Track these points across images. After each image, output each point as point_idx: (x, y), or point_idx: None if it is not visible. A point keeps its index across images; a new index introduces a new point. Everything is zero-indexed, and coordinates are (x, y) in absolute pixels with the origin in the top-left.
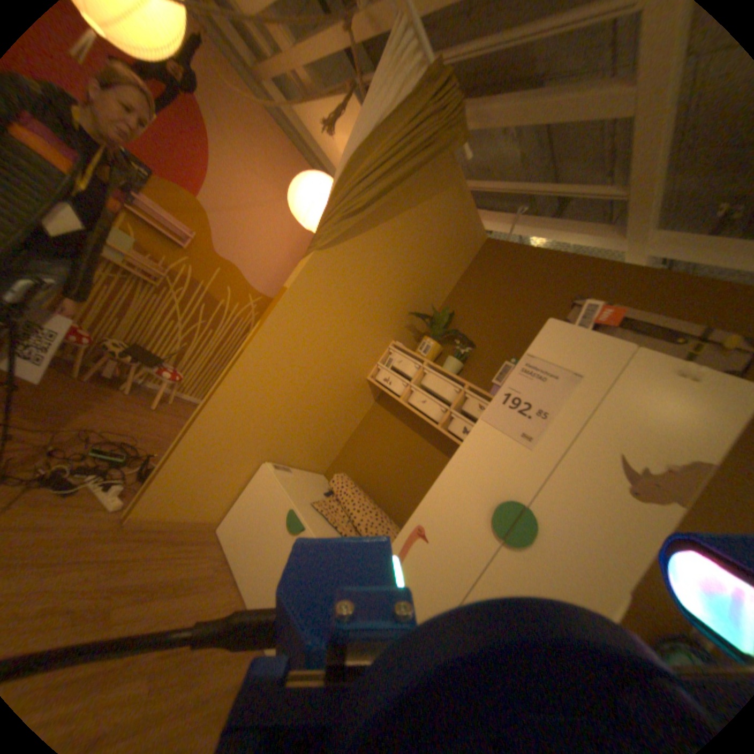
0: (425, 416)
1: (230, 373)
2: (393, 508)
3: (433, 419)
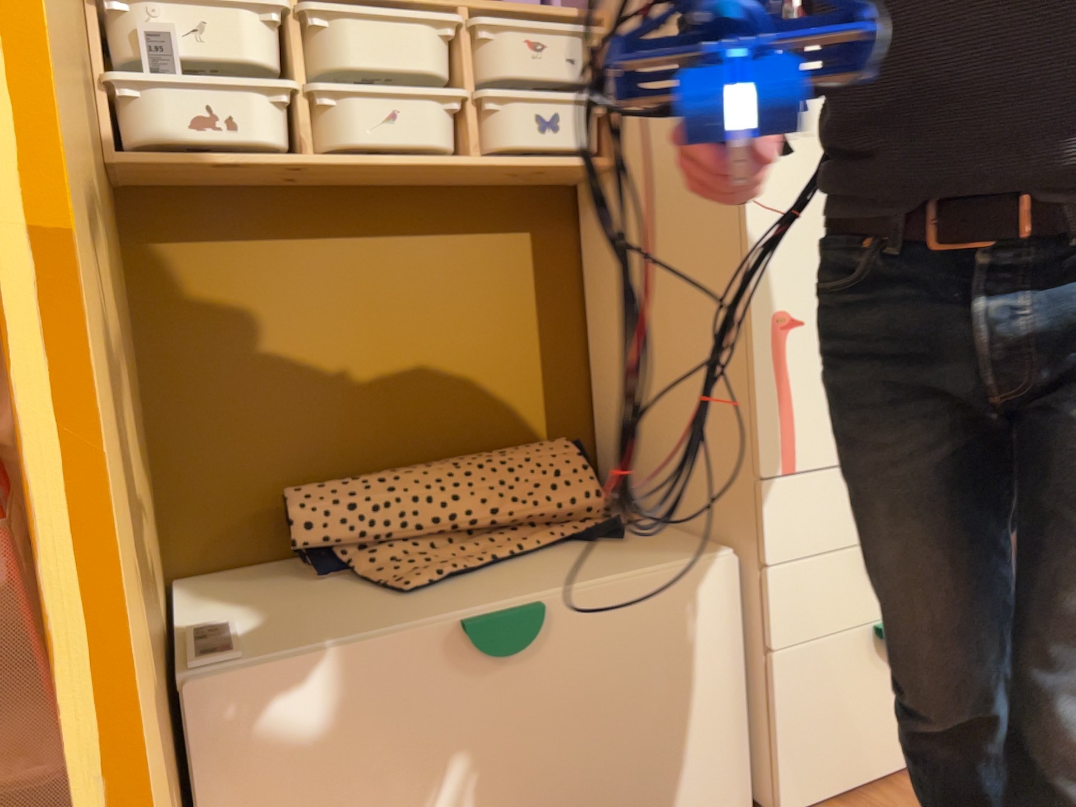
0: (424, 149)
1: (74, 411)
2: (446, 435)
3: (442, 145)
